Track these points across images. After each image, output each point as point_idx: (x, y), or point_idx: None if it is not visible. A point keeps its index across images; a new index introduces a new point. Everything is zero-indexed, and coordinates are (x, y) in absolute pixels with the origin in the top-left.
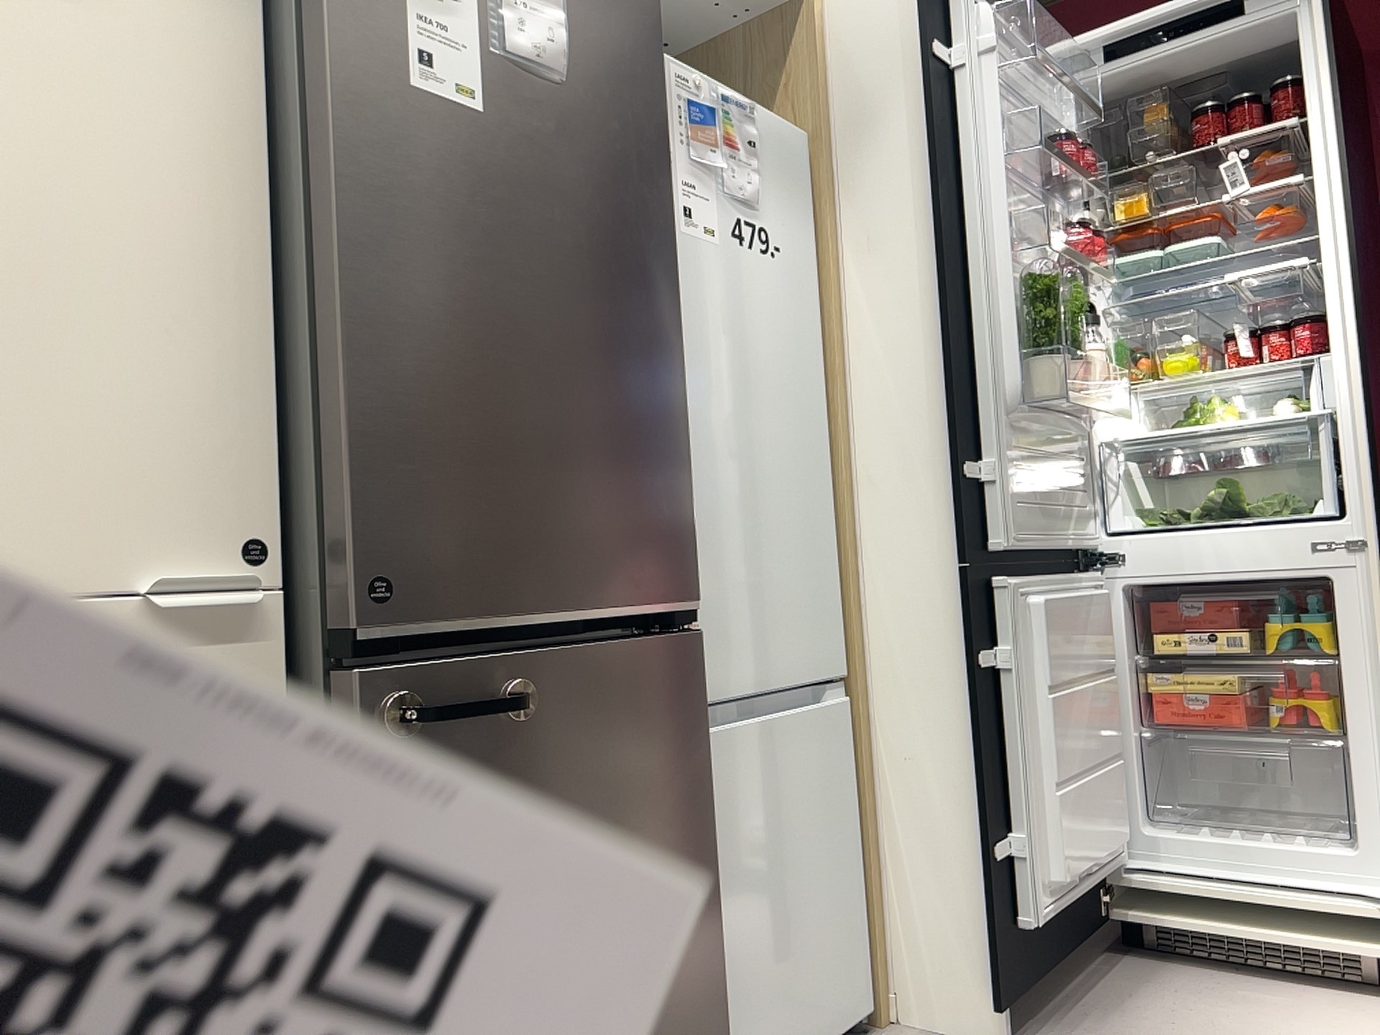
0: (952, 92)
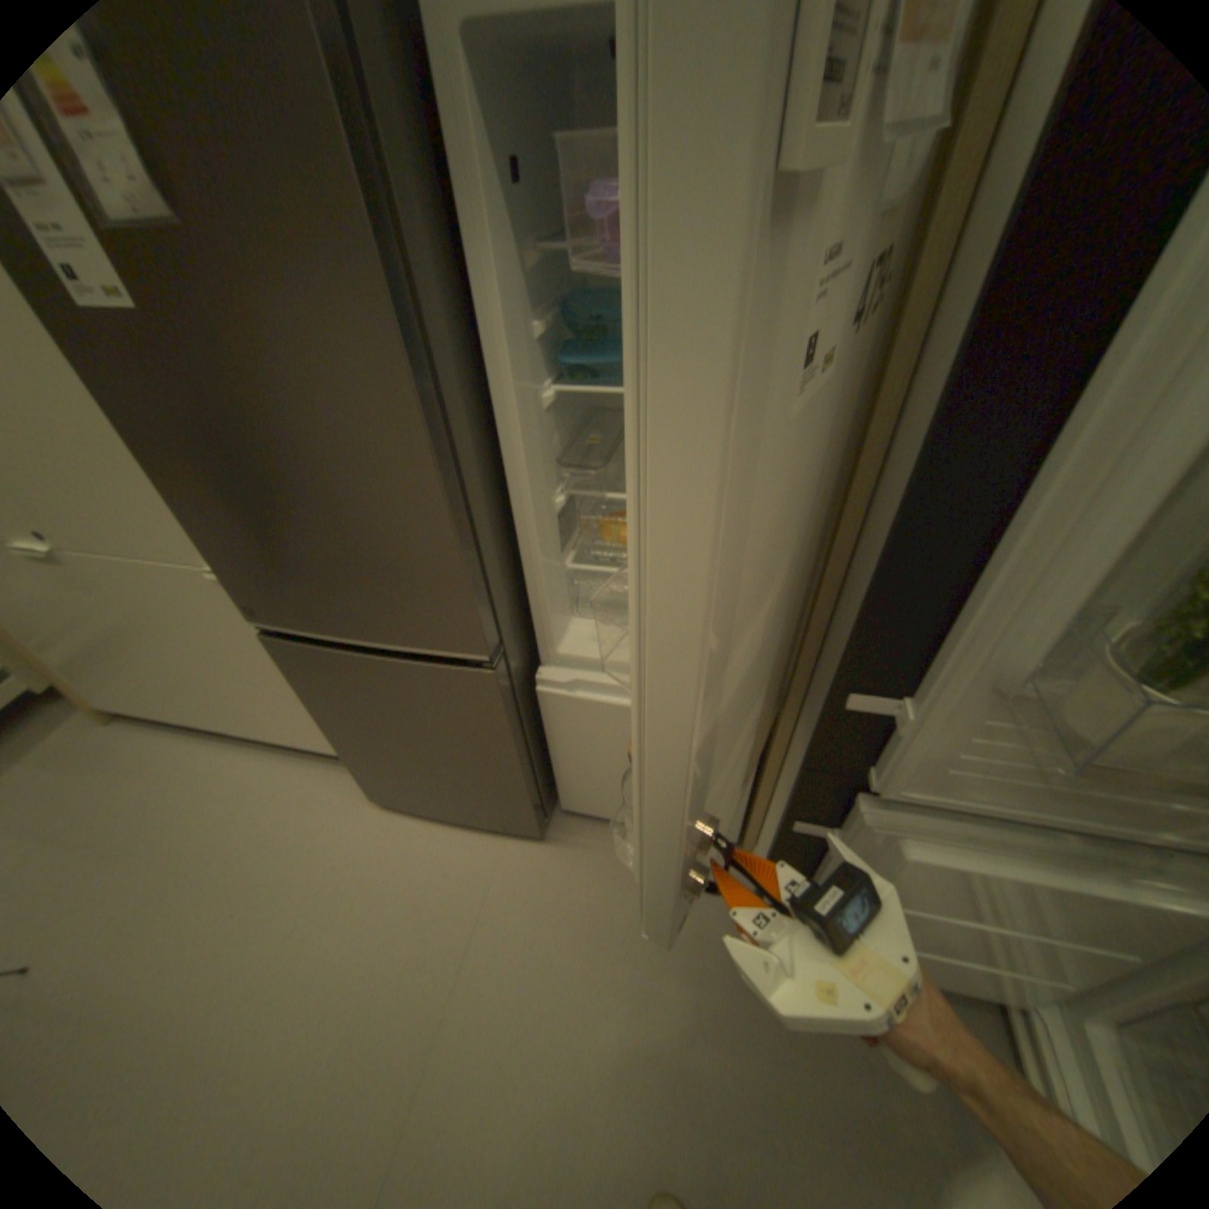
0: None
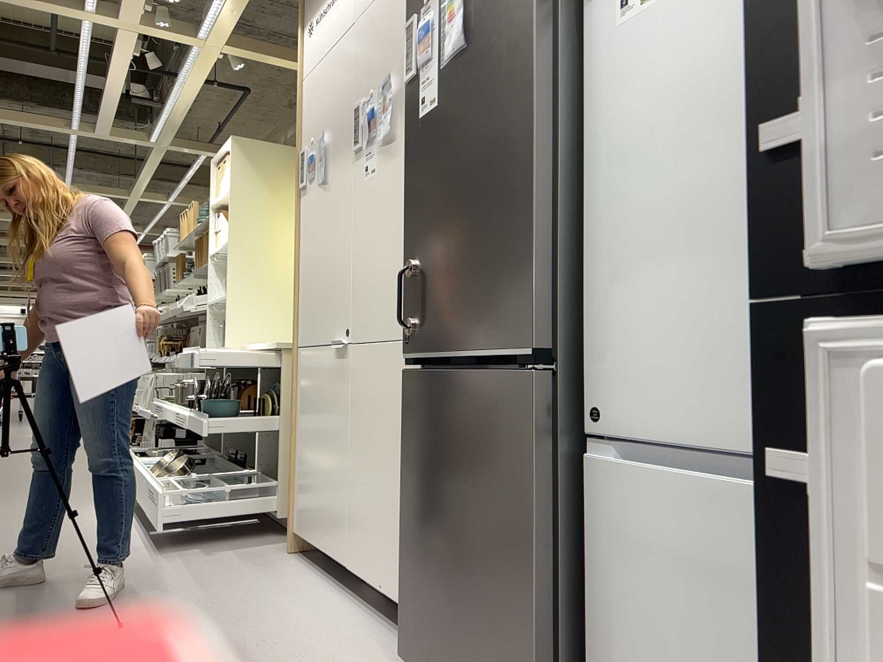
0: None
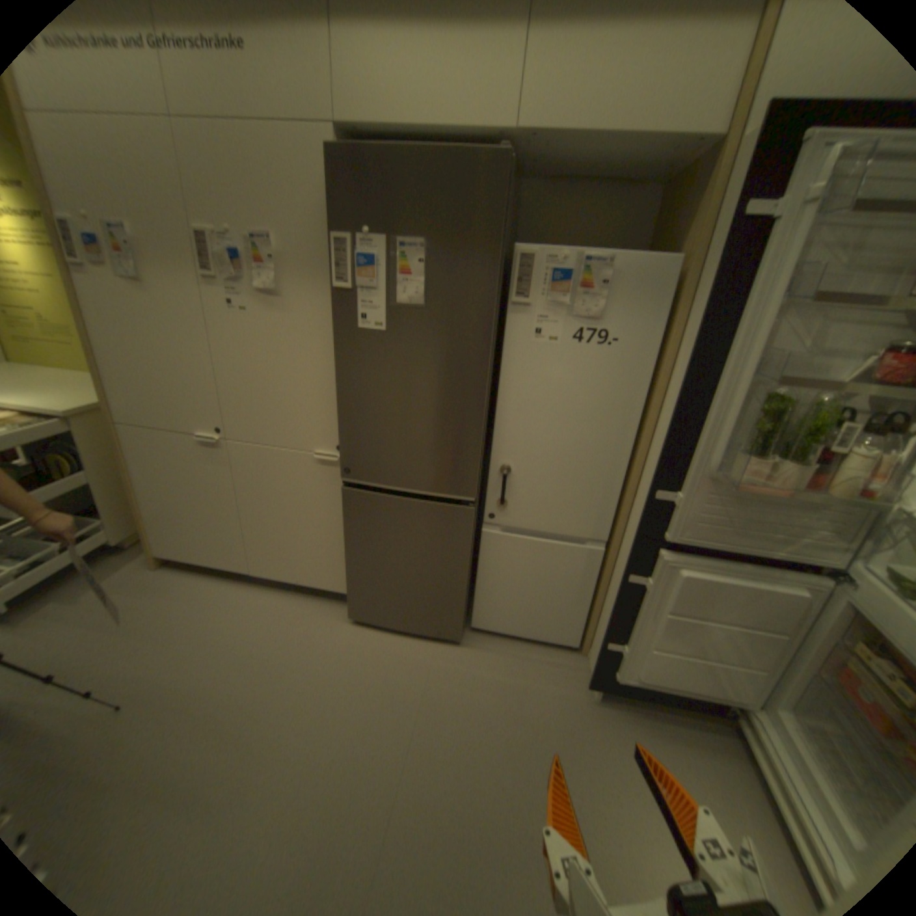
0: (763, 240)
